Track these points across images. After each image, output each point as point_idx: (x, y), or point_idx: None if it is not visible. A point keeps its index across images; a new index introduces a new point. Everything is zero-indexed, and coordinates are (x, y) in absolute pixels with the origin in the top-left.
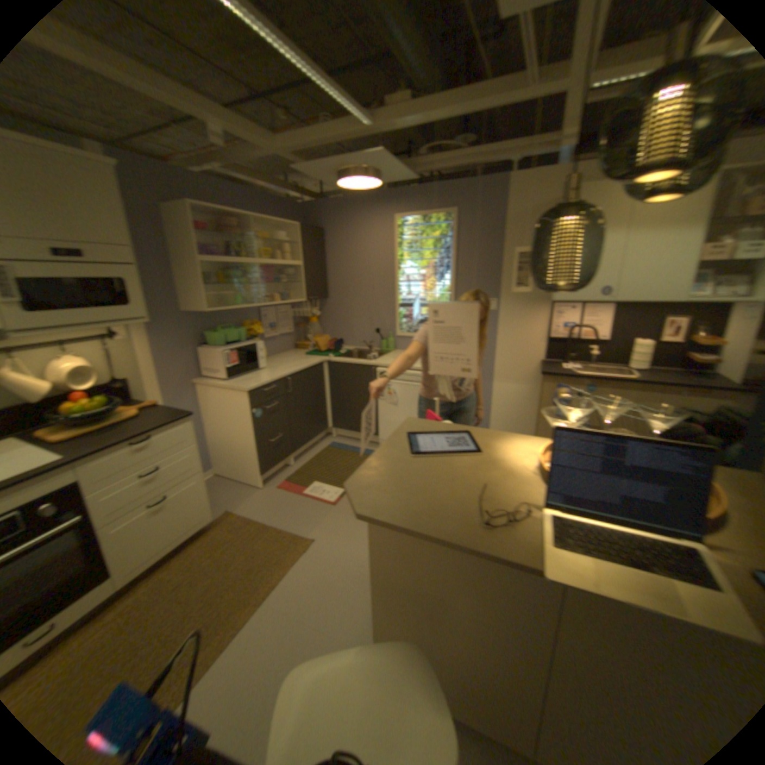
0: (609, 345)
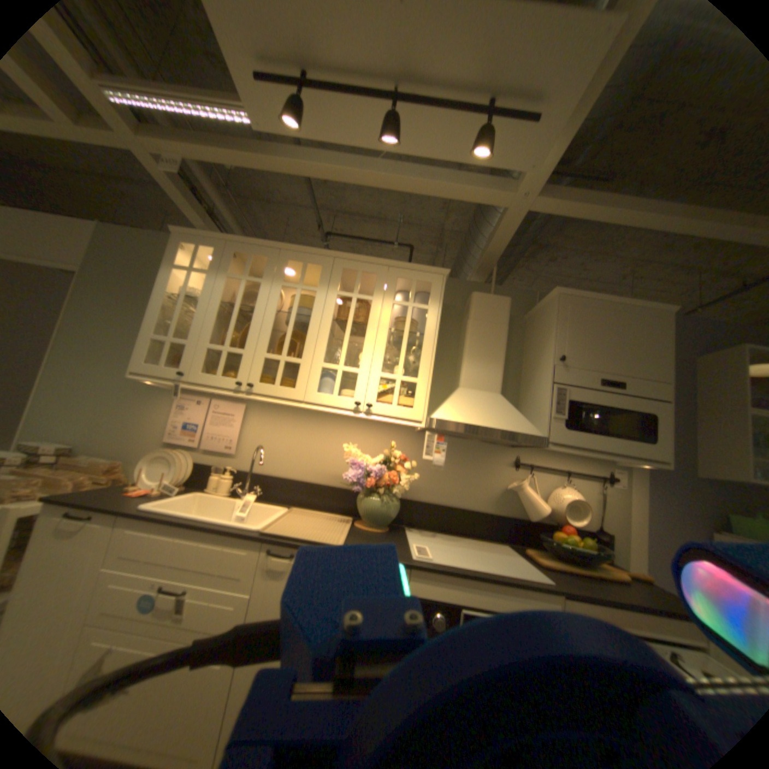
0: None
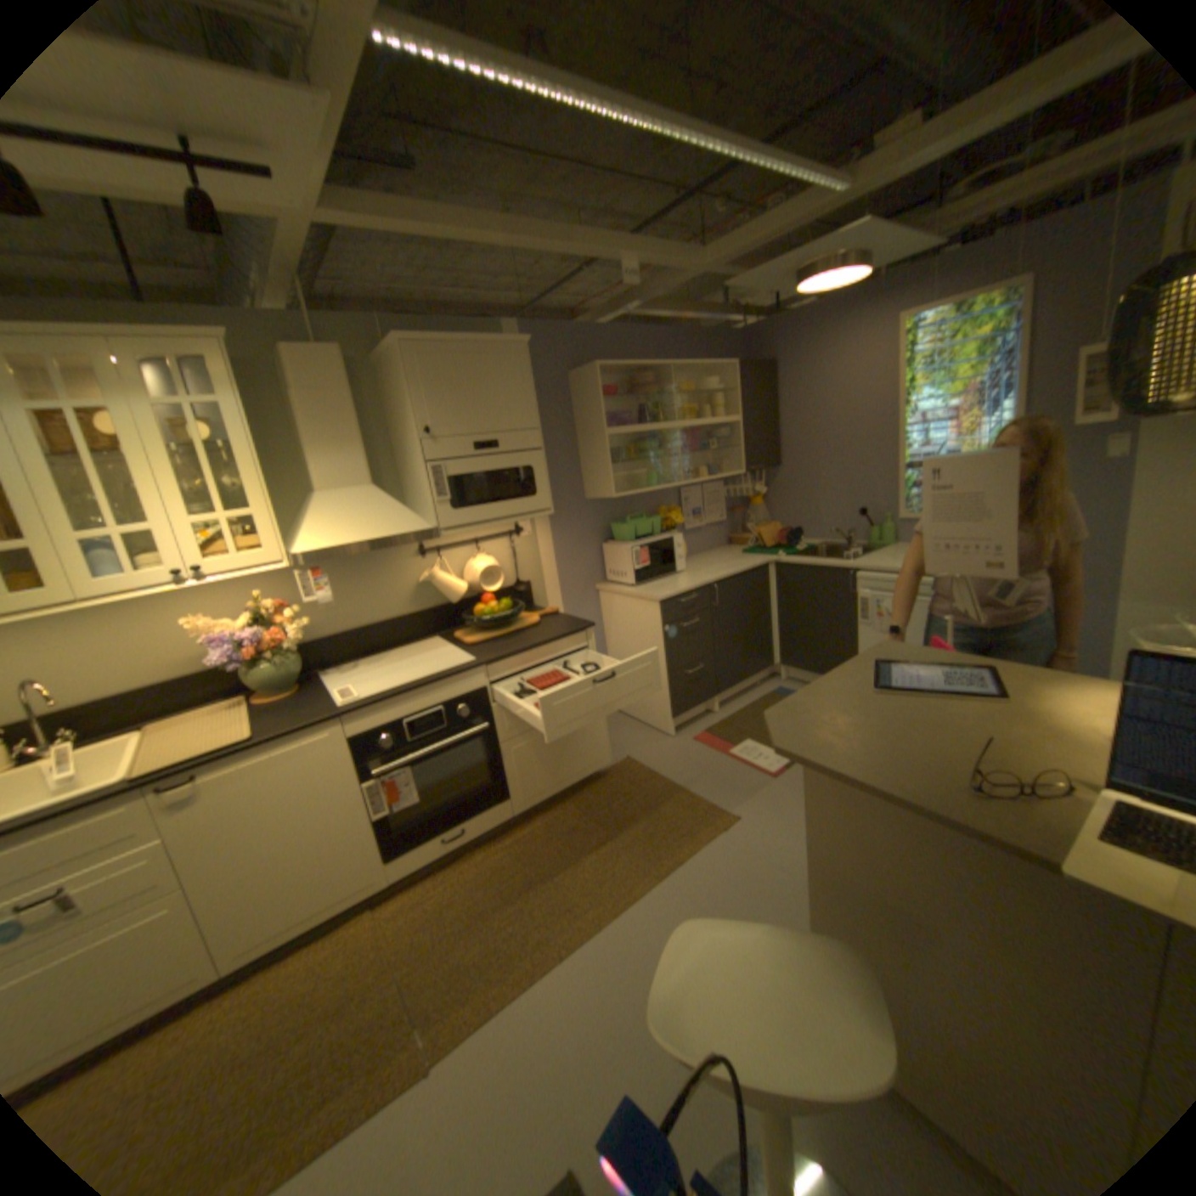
0: None
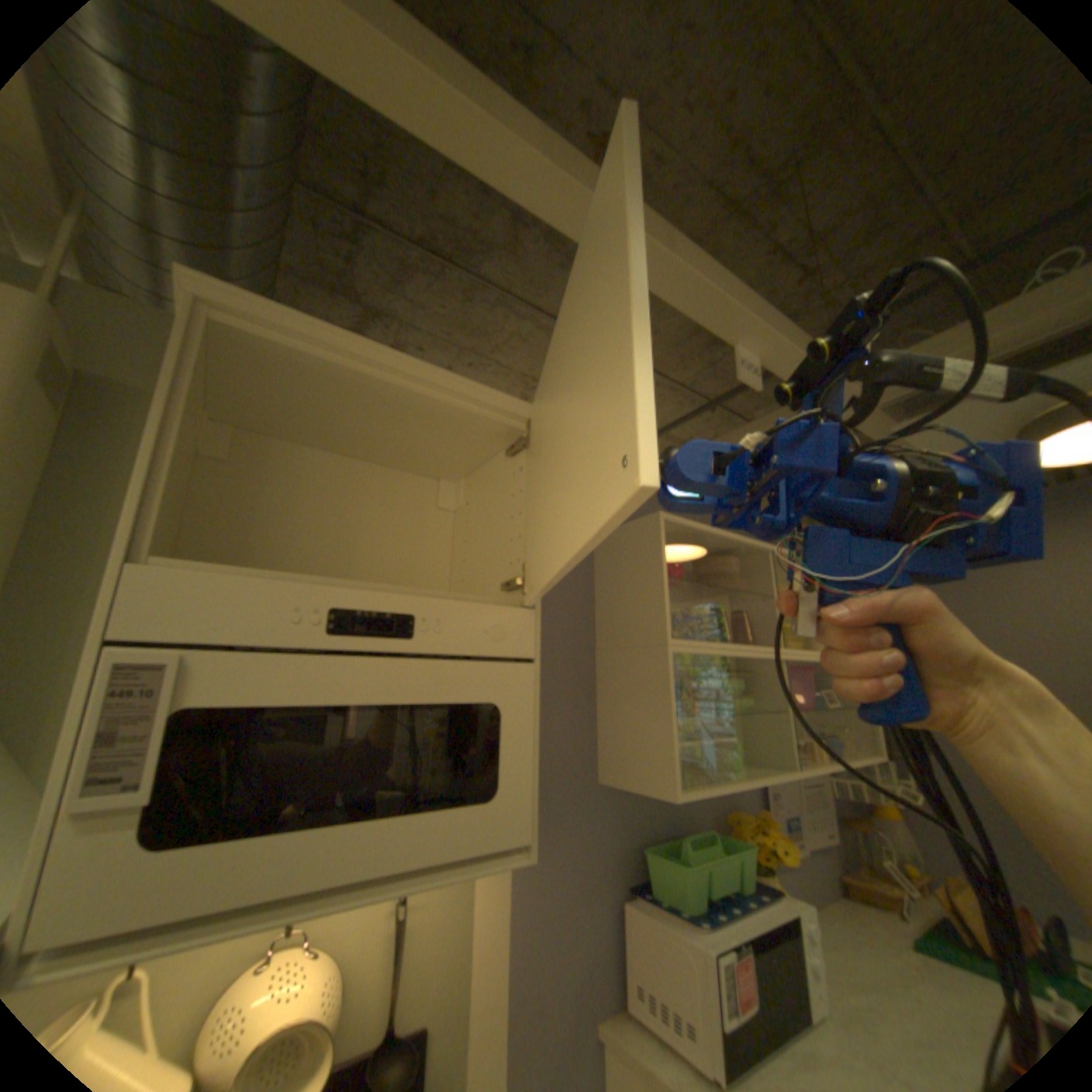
0: None
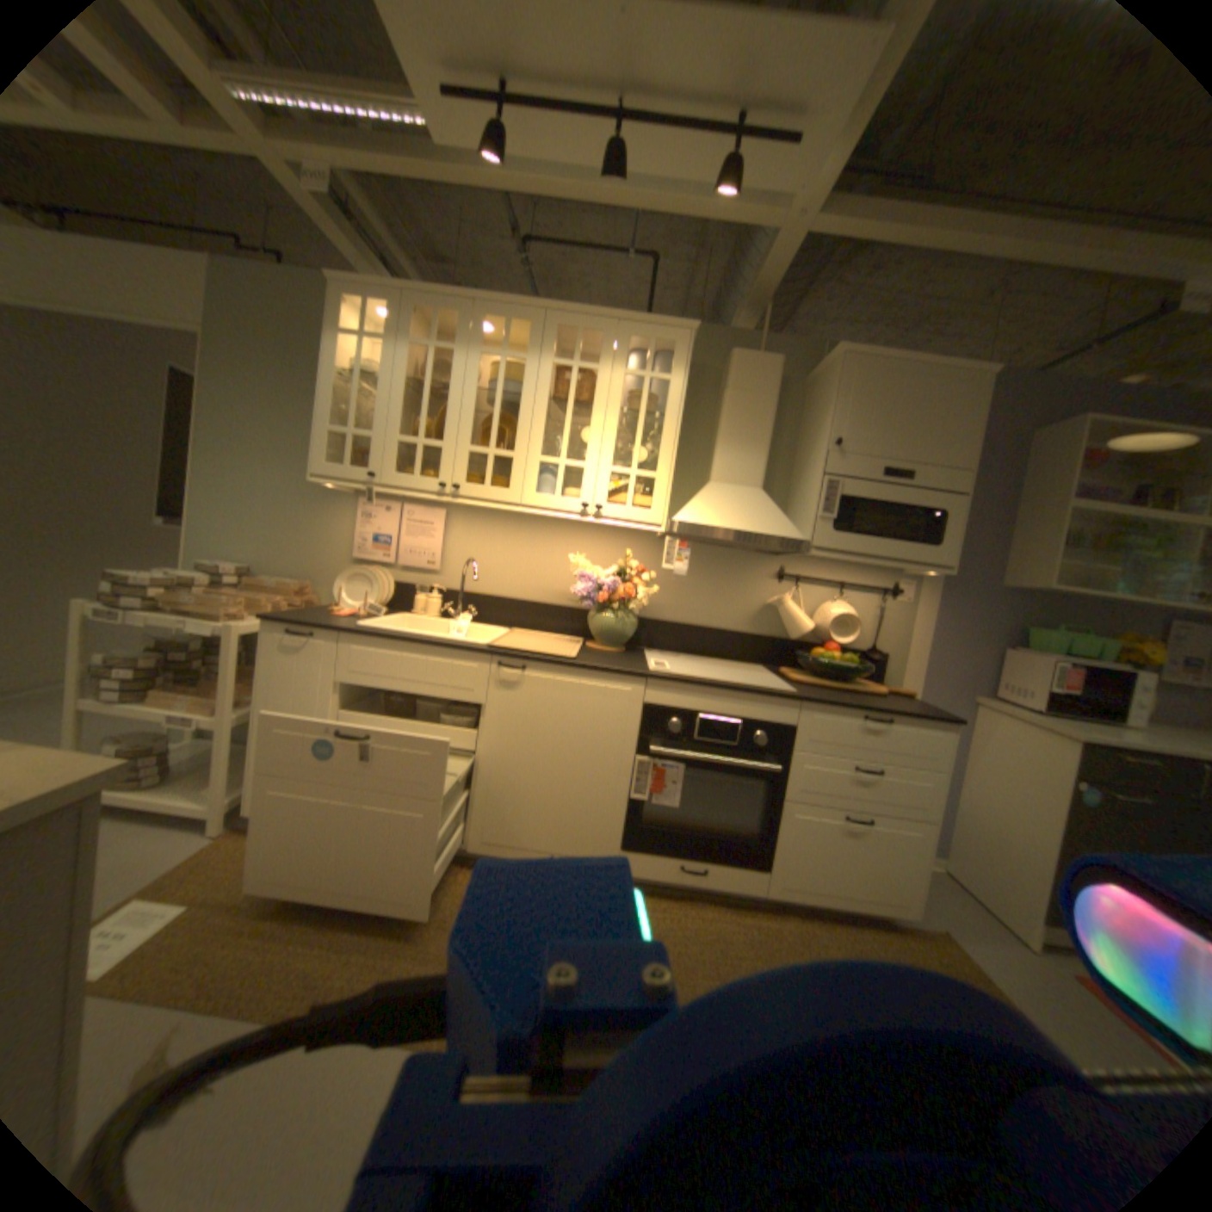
0: None
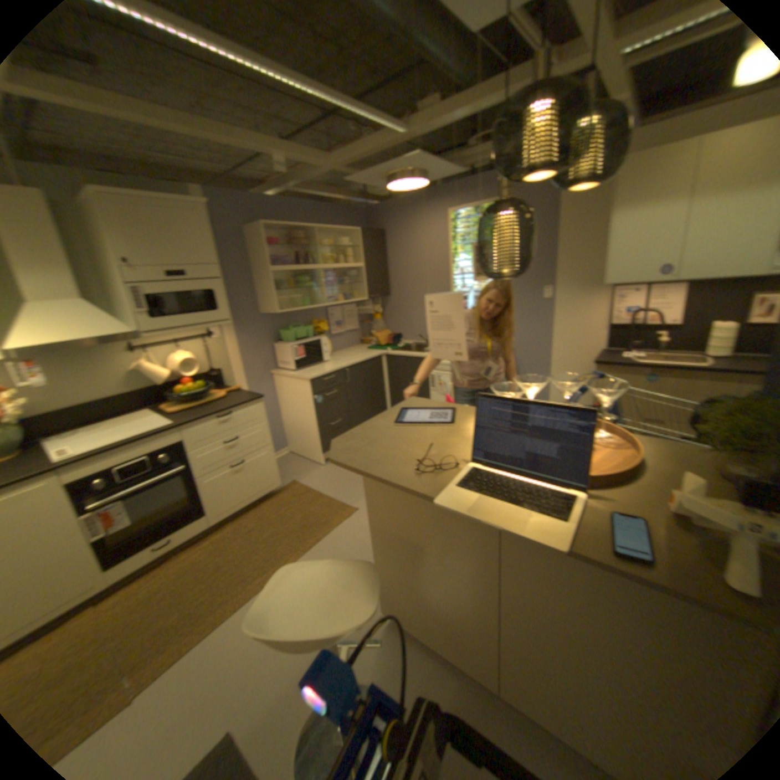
0: (681, 330)
